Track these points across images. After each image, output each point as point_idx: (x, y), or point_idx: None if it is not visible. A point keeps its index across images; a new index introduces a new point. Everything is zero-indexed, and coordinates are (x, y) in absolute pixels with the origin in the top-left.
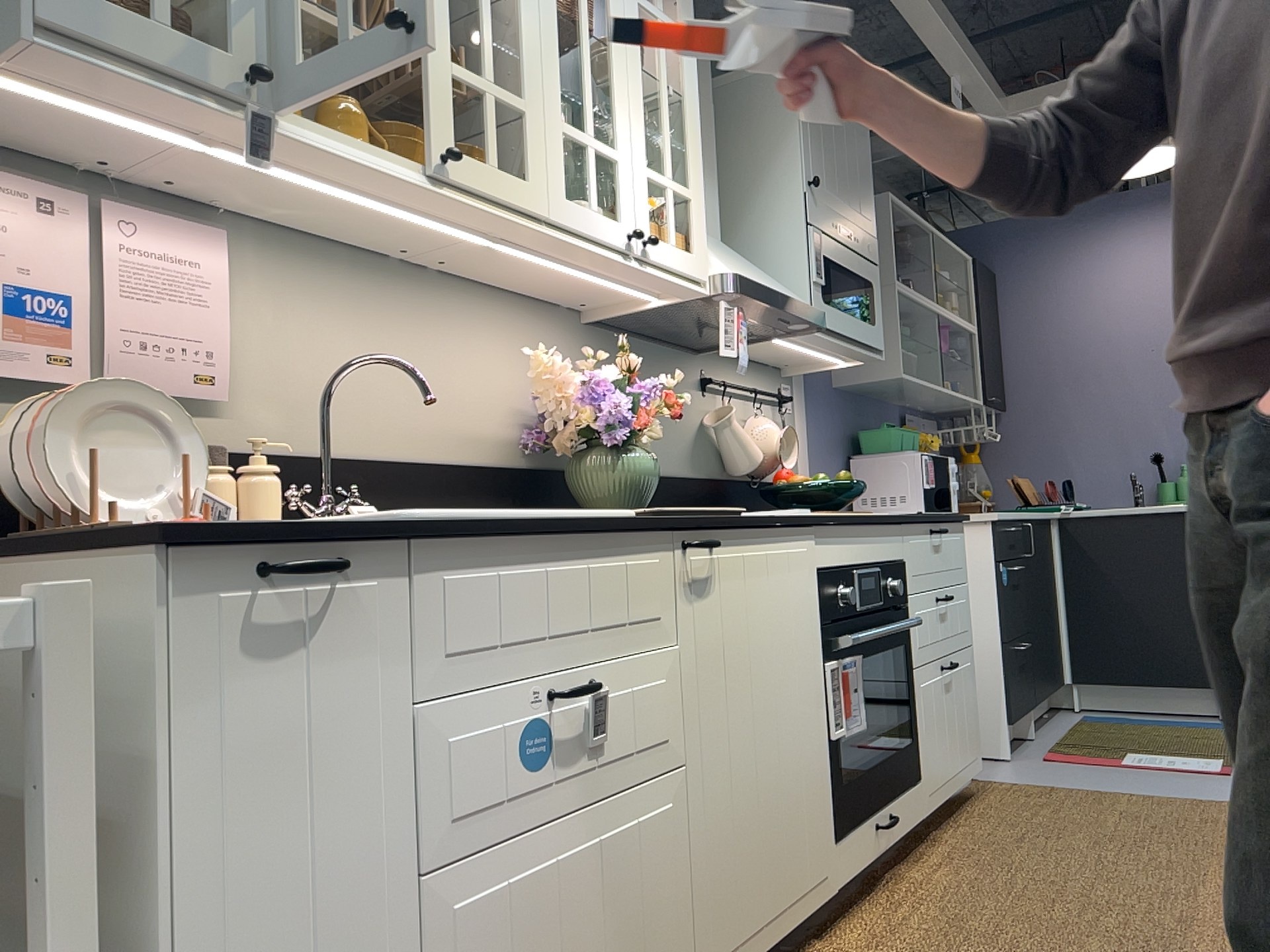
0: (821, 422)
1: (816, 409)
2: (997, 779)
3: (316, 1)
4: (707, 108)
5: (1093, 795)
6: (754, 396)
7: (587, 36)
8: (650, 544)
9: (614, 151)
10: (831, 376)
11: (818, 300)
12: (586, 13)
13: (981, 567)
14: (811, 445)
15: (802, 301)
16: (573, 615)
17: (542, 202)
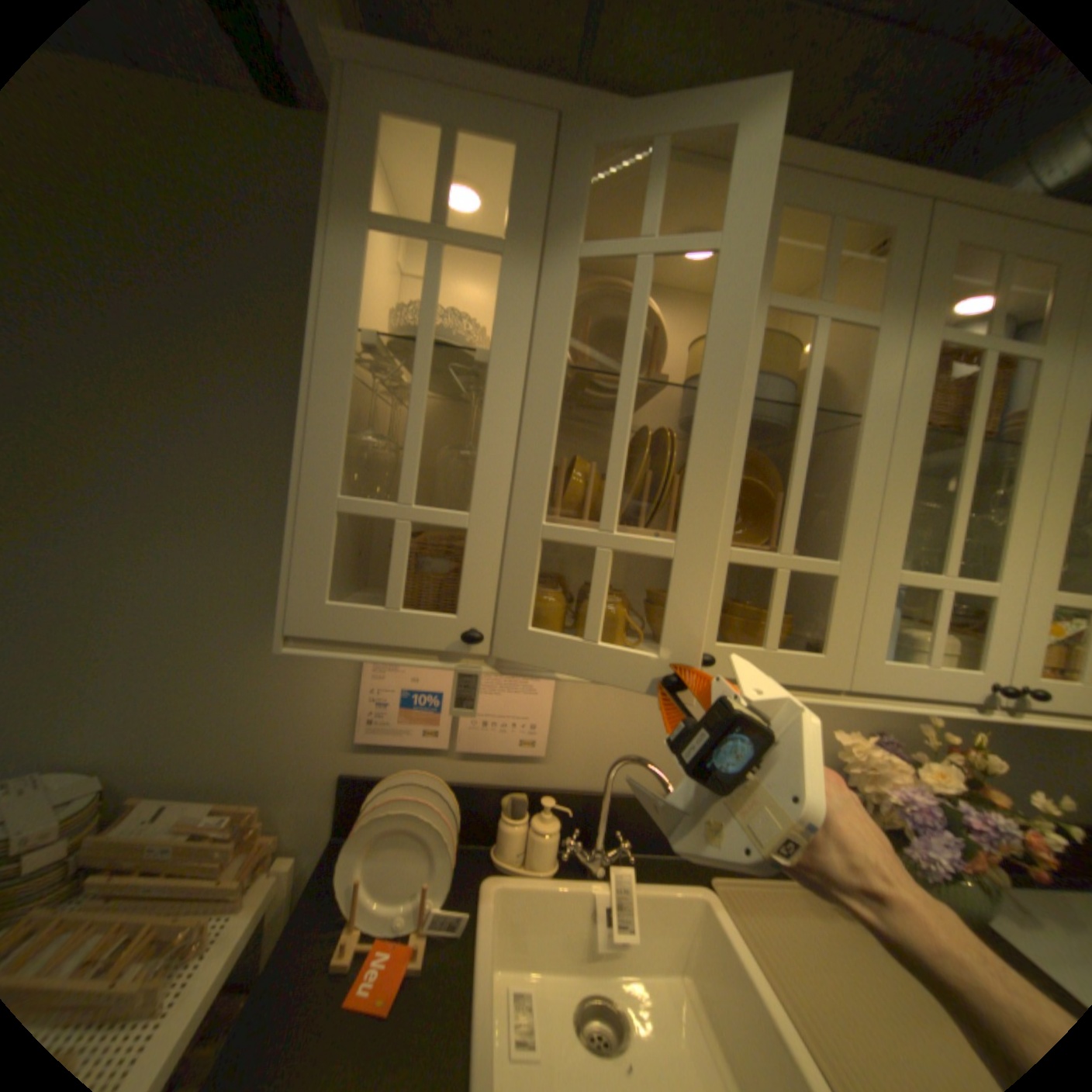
0: None
1: None
2: None
3: (562, 535)
4: None
5: None
6: None
7: (978, 448)
8: None
9: (993, 585)
10: None
11: None
12: (984, 418)
13: None
14: None
15: None
16: None
17: (843, 675)
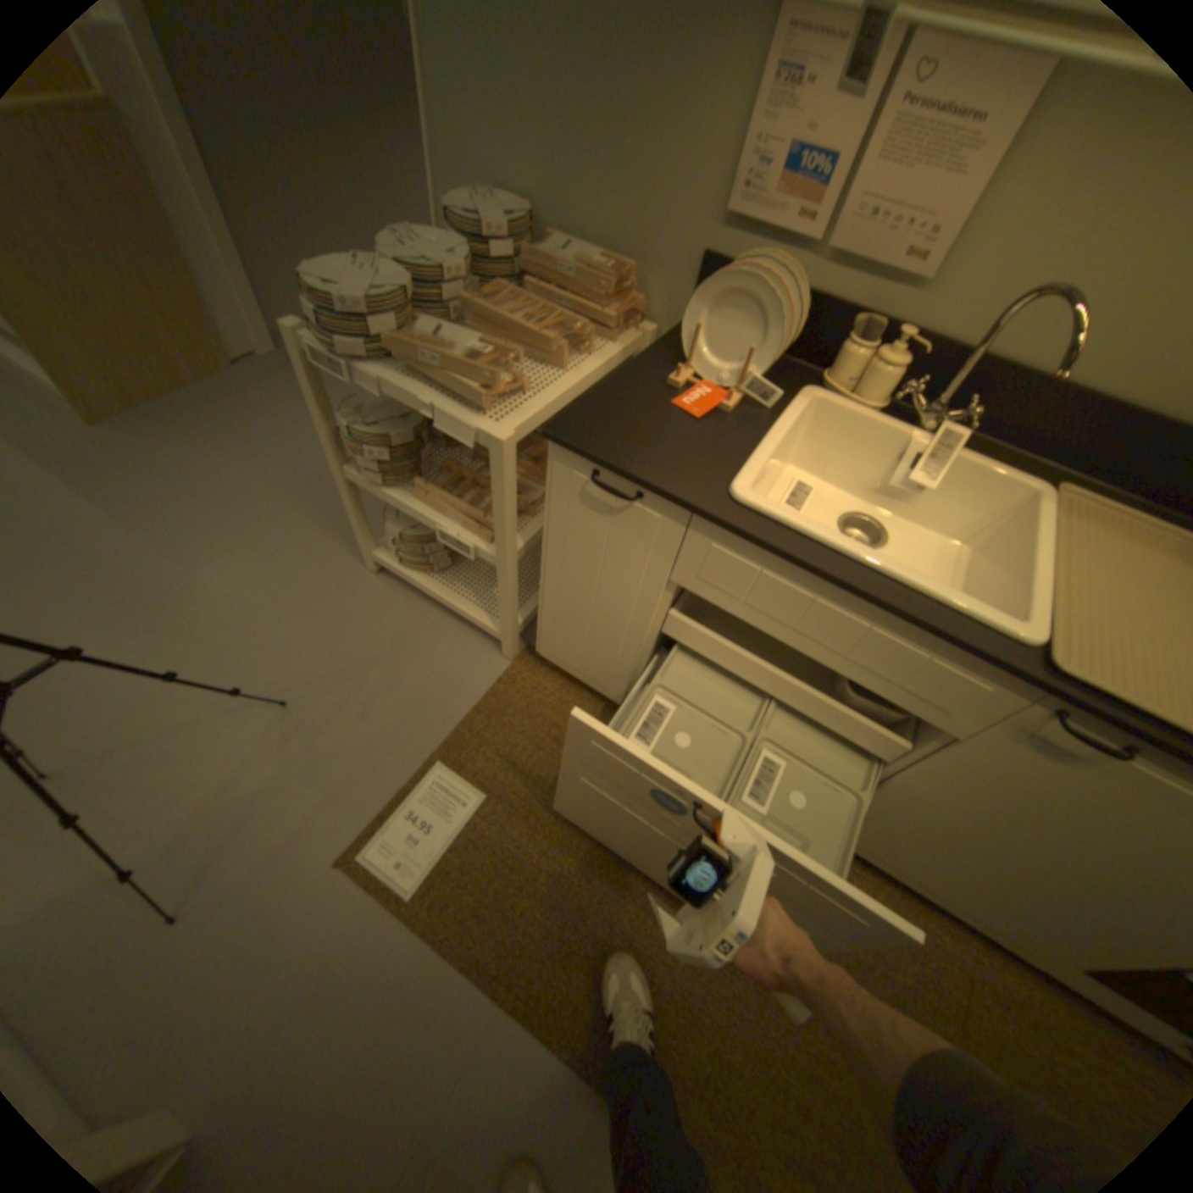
0: None
1: None
2: None
3: None
4: None
5: None
6: None
7: None
8: (995, 675)
9: None
10: None
11: None
12: None
13: None
14: None
15: None
16: (832, 639)
17: None
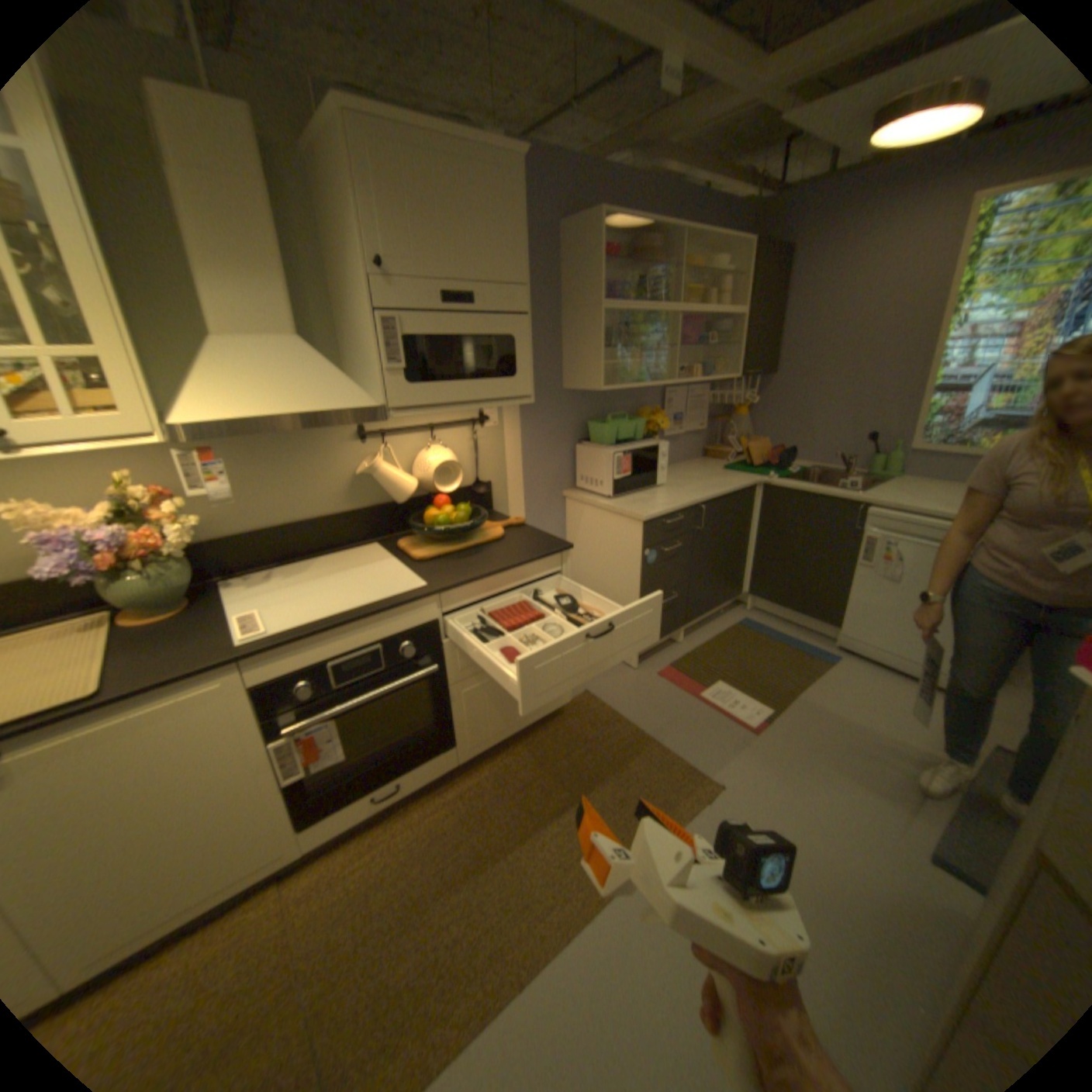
0: (537, 423)
1: (531, 414)
2: (600, 694)
3: None
4: (244, 189)
5: (631, 739)
6: (436, 426)
7: None
8: None
9: None
10: (557, 381)
11: (392, 386)
12: None
13: (633, 549)
14: (521, 445)
15: (343, 403)
16: None
17: None
